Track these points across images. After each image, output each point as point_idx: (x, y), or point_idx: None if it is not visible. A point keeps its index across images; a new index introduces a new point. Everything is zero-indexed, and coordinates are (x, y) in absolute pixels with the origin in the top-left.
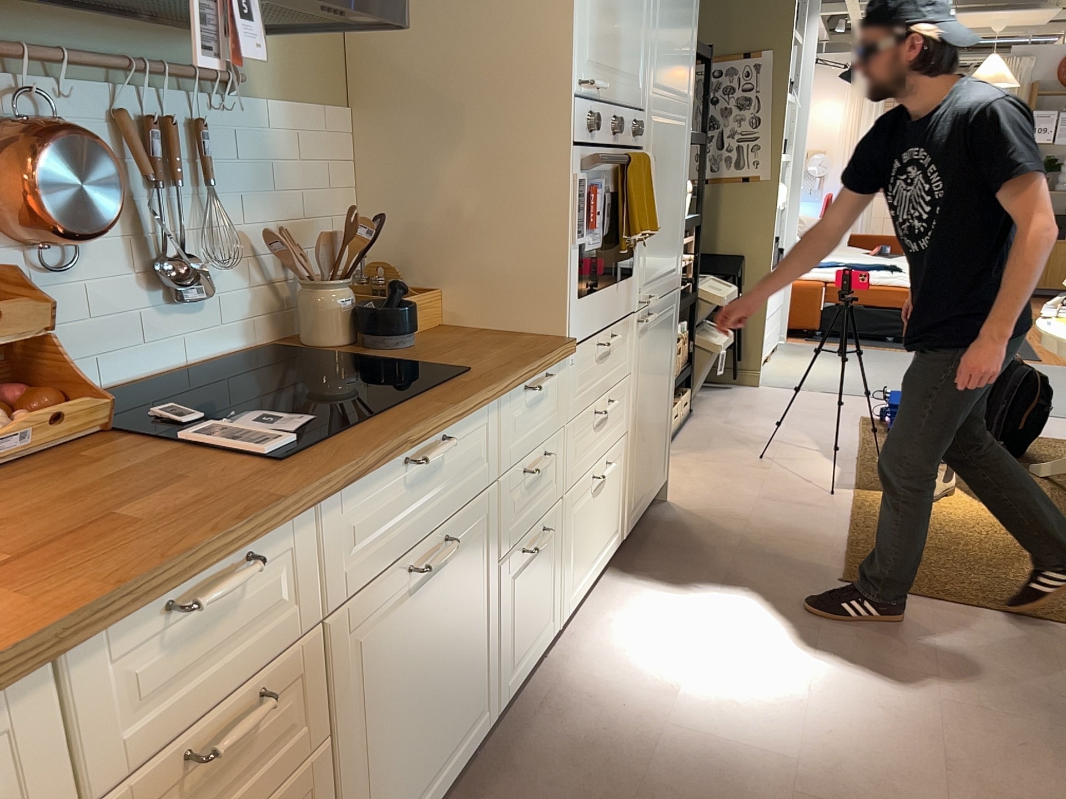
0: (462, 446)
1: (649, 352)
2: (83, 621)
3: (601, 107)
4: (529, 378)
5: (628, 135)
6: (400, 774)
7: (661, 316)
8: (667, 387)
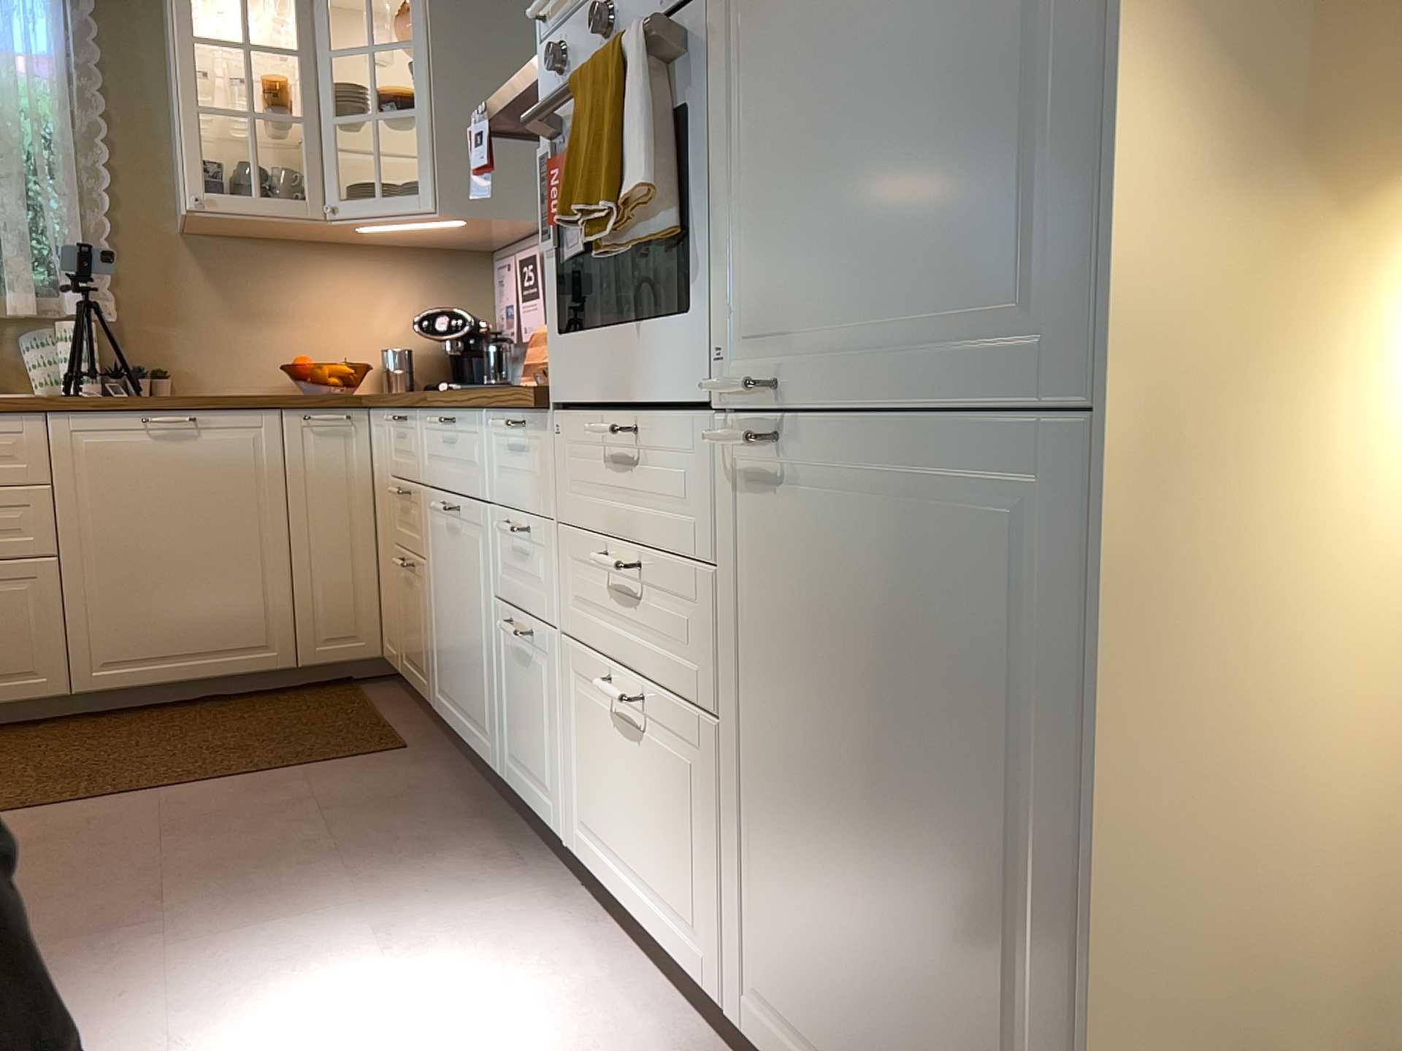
0: (466, 440)
1: (800, 570)
2: (379, 398)
3: (587, 11)
4: (489, 407)
5: (649, 1)
6: (447, 659)
7: (890, 490)
8: (1001, 854)
